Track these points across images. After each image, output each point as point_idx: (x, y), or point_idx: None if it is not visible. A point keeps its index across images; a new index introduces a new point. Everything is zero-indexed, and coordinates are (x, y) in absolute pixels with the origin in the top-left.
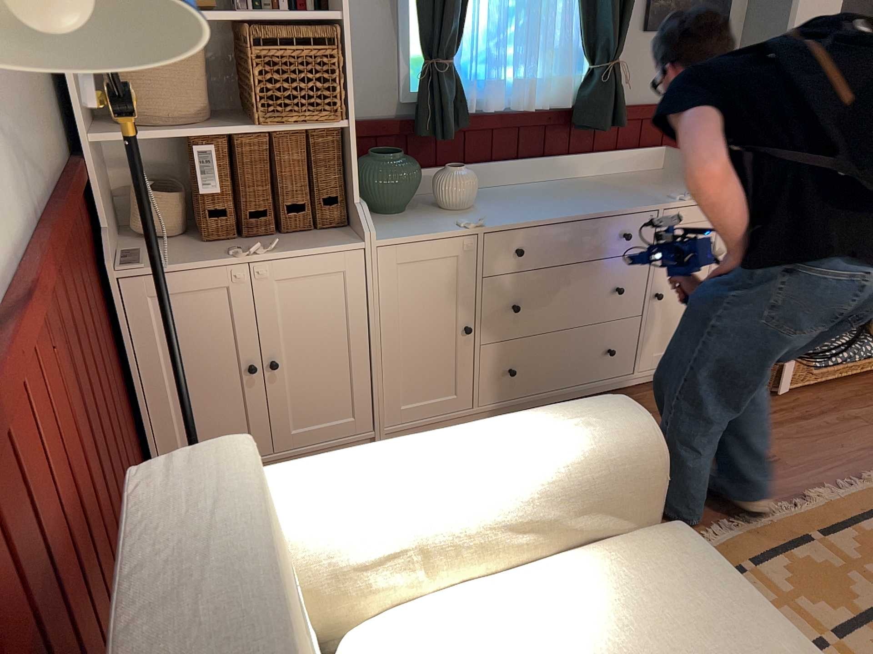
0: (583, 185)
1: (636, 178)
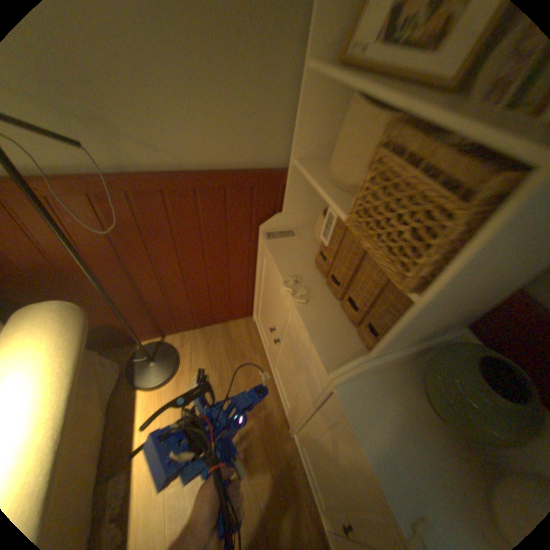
0: None
1: None
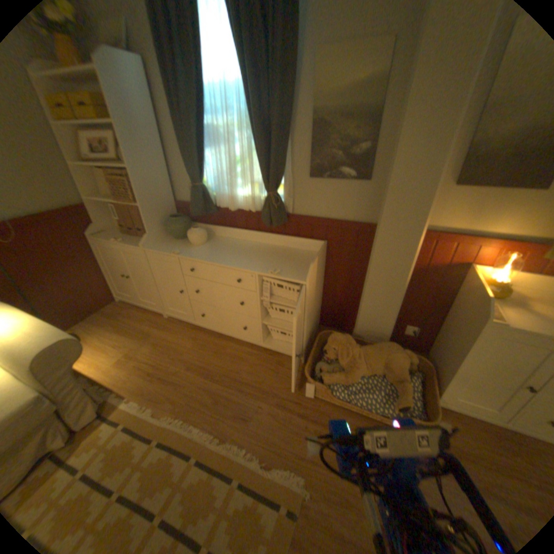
0: (263, 249)
1: (294, 254)
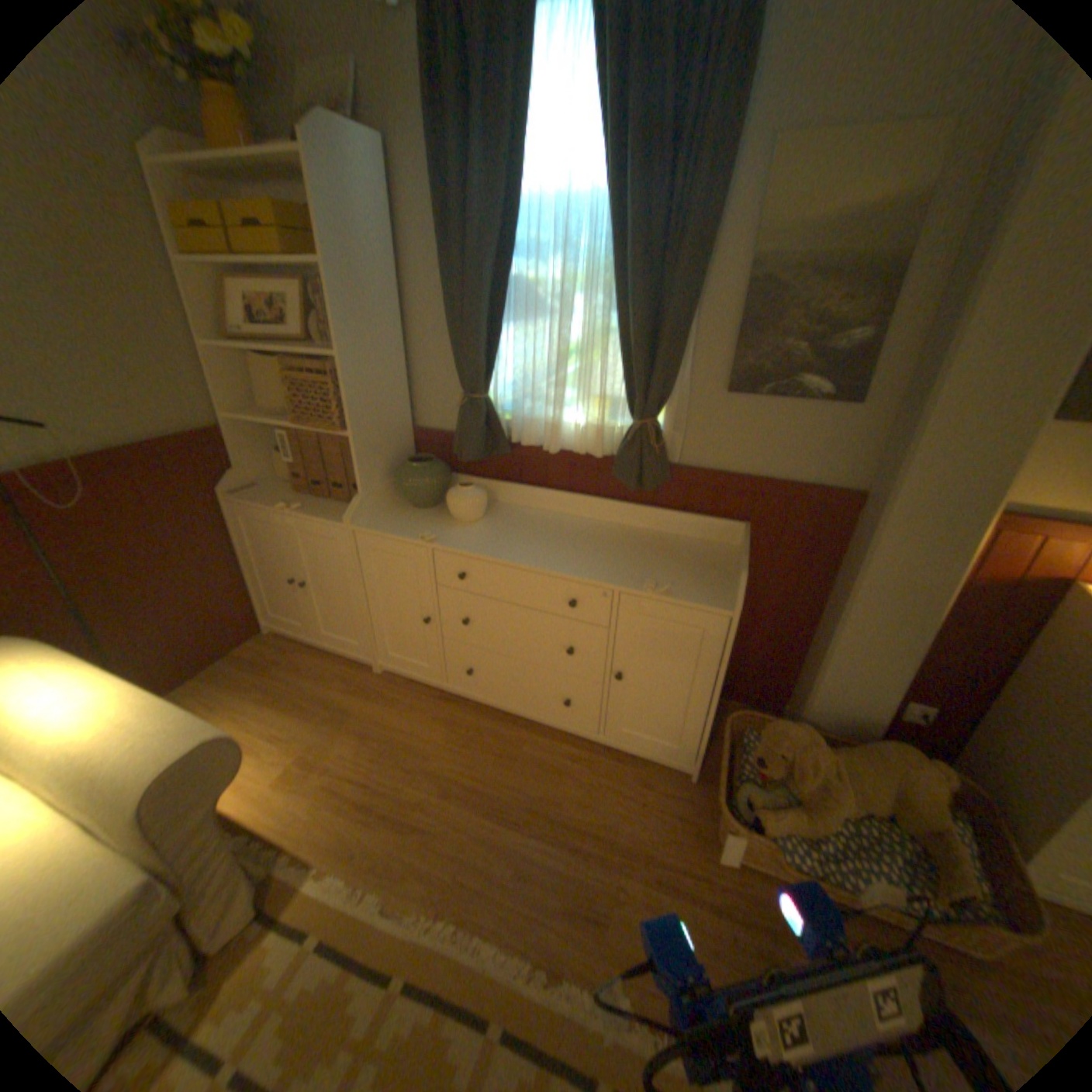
0: (611, 535)
1: (680, 547)
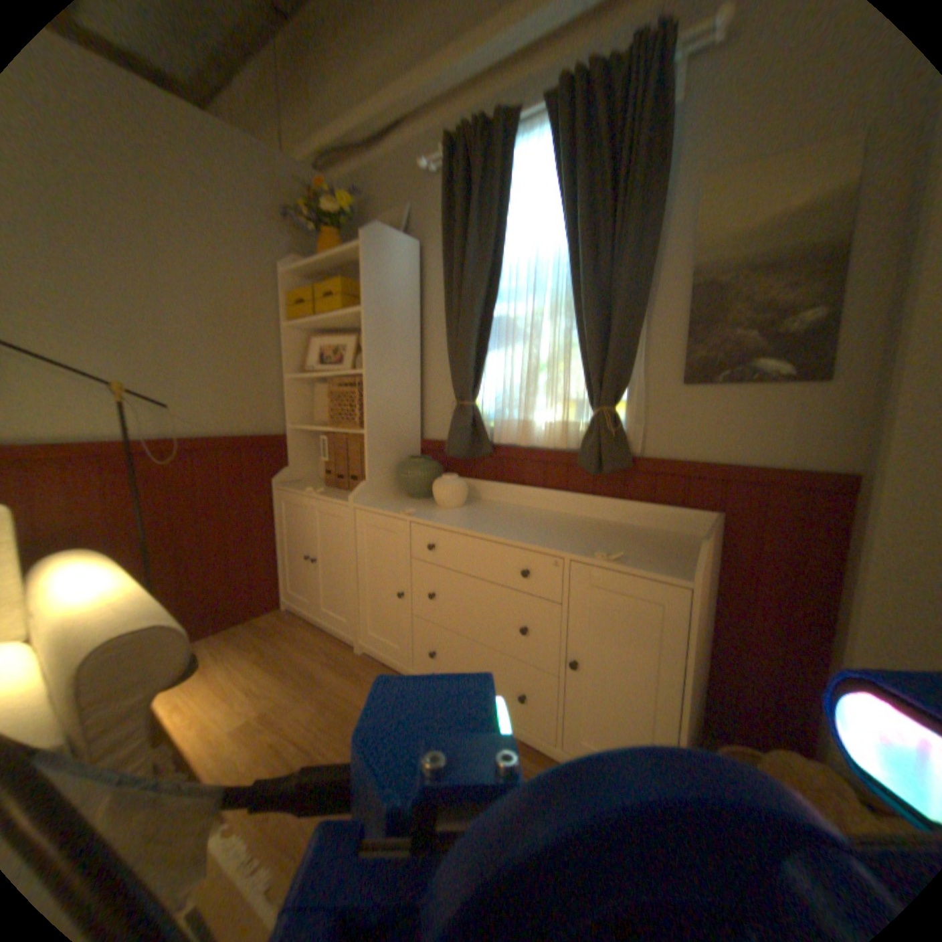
0: (578, 524)
1: (648, 535)
